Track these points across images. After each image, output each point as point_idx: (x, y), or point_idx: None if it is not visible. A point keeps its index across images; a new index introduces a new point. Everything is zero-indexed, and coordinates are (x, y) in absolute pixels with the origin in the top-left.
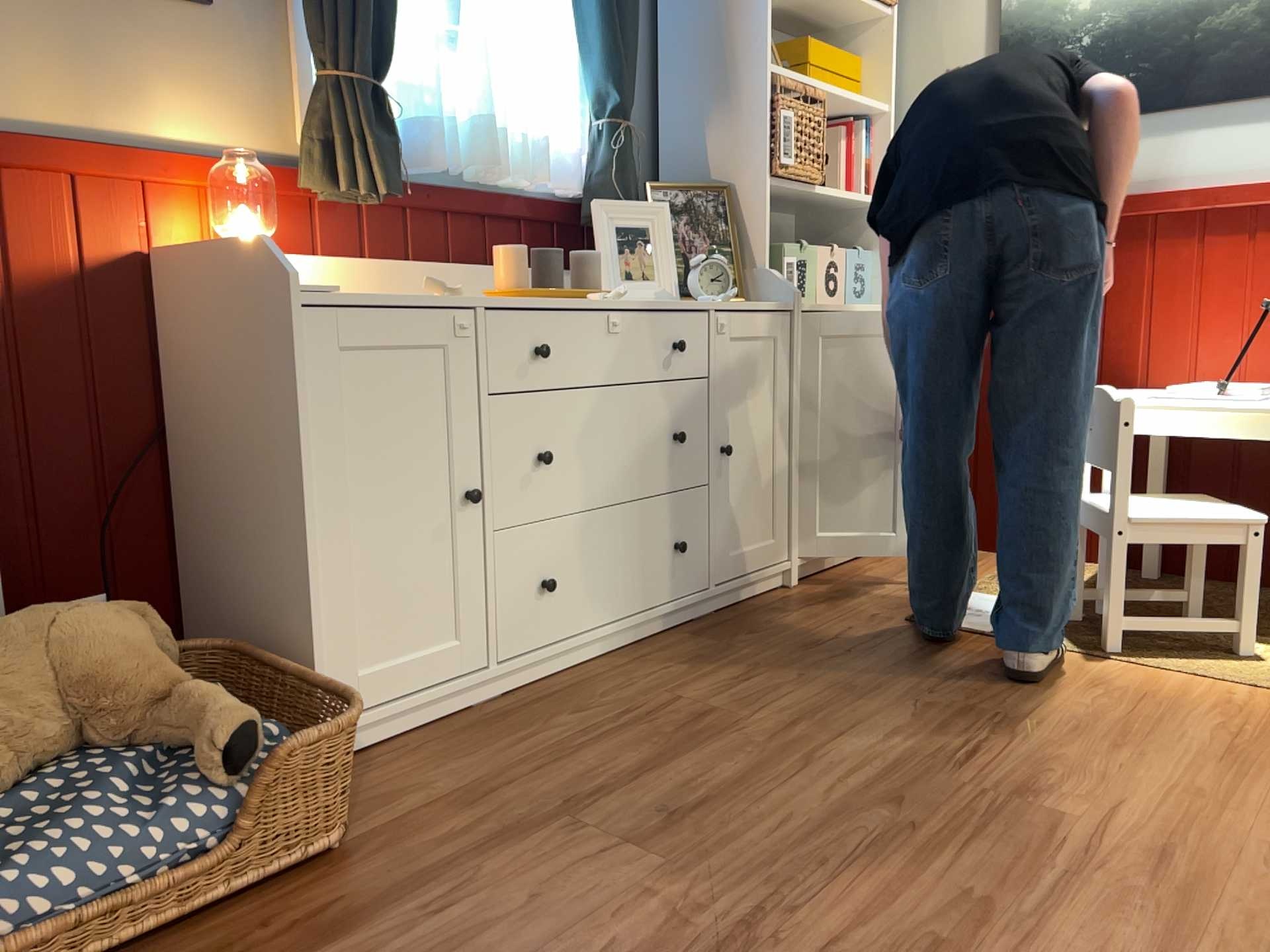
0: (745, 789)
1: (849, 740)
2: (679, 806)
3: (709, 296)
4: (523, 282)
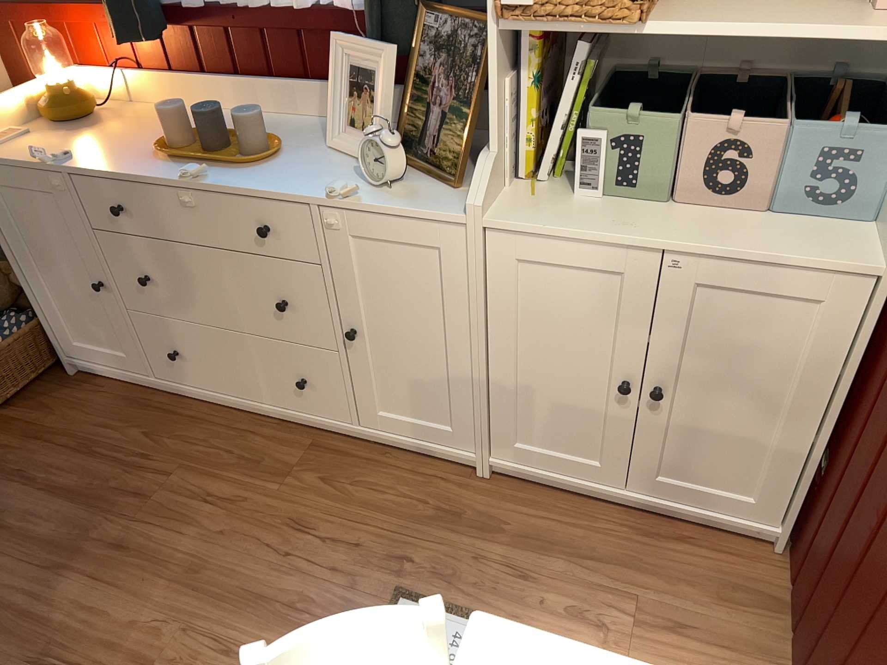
0: (22, 543)
1: (89, 587)
2: (7, 518)
3: (332, 185)
4: (175, 138)
